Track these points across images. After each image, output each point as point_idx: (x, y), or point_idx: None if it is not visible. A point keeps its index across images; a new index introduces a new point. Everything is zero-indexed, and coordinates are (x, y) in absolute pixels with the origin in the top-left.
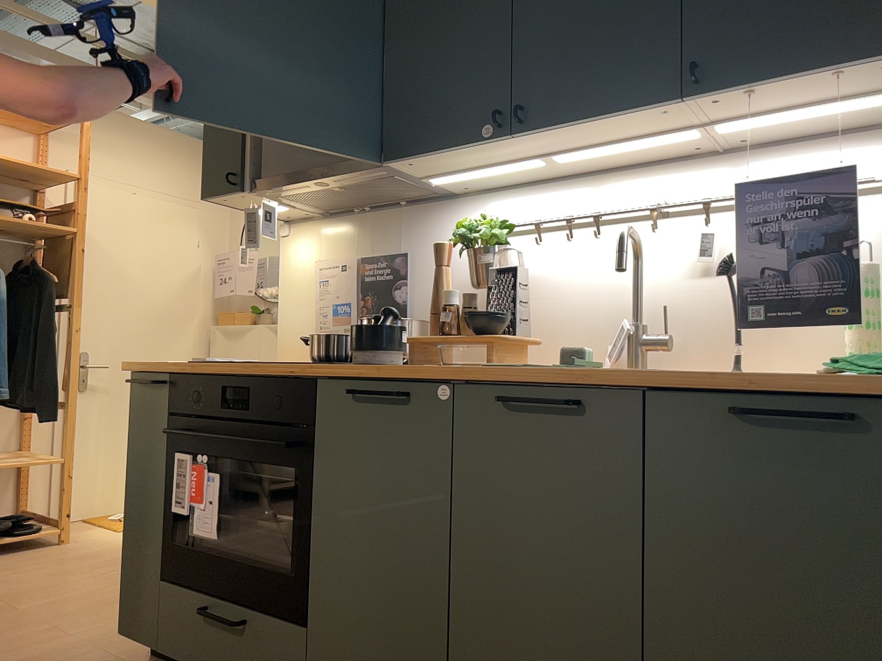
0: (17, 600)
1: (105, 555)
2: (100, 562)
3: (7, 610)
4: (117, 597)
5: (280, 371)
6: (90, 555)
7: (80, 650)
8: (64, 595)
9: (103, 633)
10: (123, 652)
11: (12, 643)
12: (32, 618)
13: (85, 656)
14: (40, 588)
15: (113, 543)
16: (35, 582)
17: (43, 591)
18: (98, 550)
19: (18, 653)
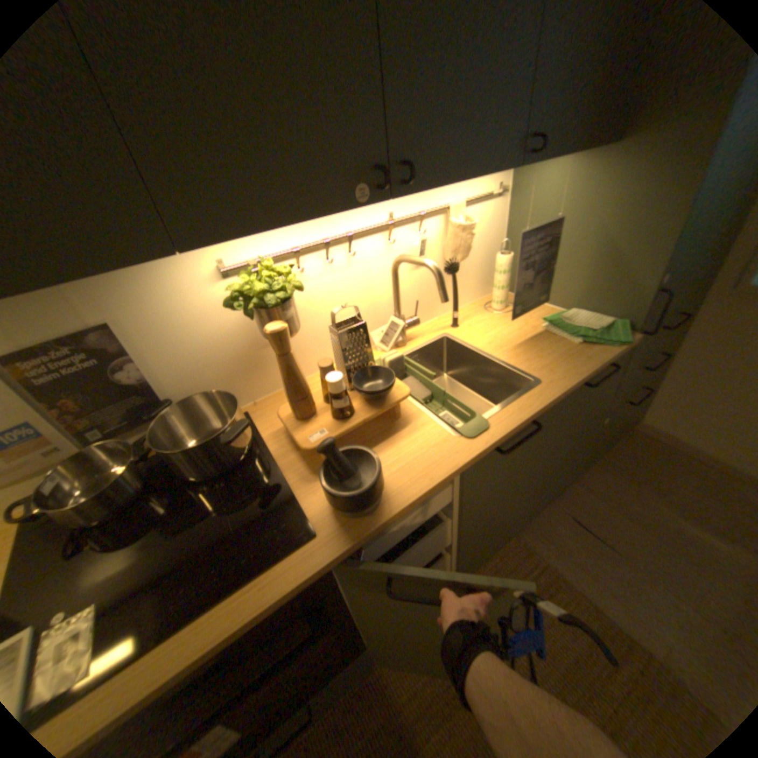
0: None
1: None
2: None
3: None
4: None
5: (264, 601)
6: None
7: None
8: None
9: None
10: None
11: None
12: None
13: None
14: None
15: None
16: None
17: None
18: None
19: None
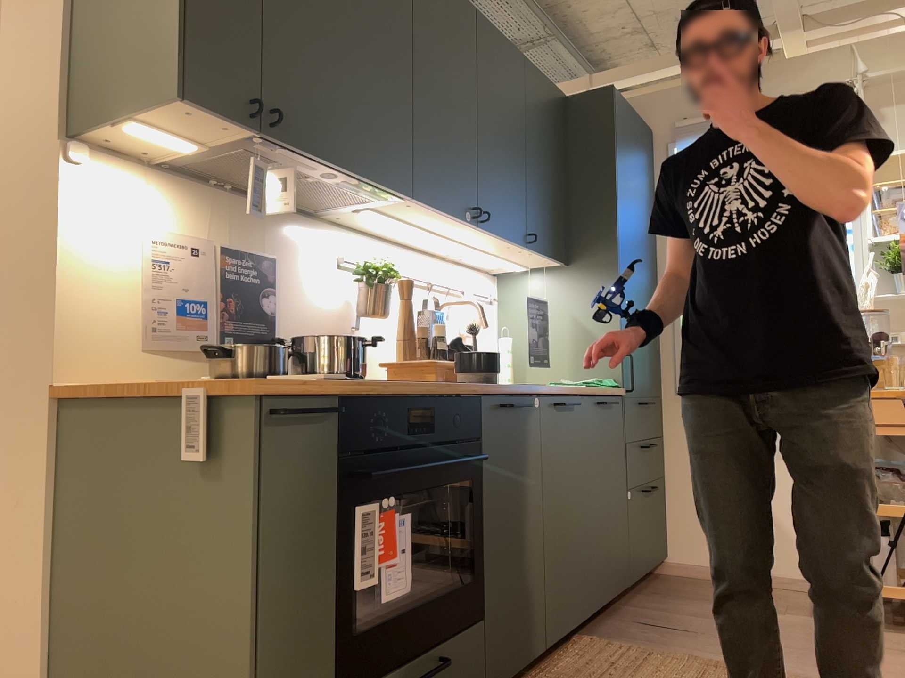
0: None
1: None
2: None
3: None
4: None
5: (453, 390)
6: None
7: None
8: None
9: None
10: None
11: None
12: None
13: None
14: None
15: None
16: None
17: None
18: None
19: None
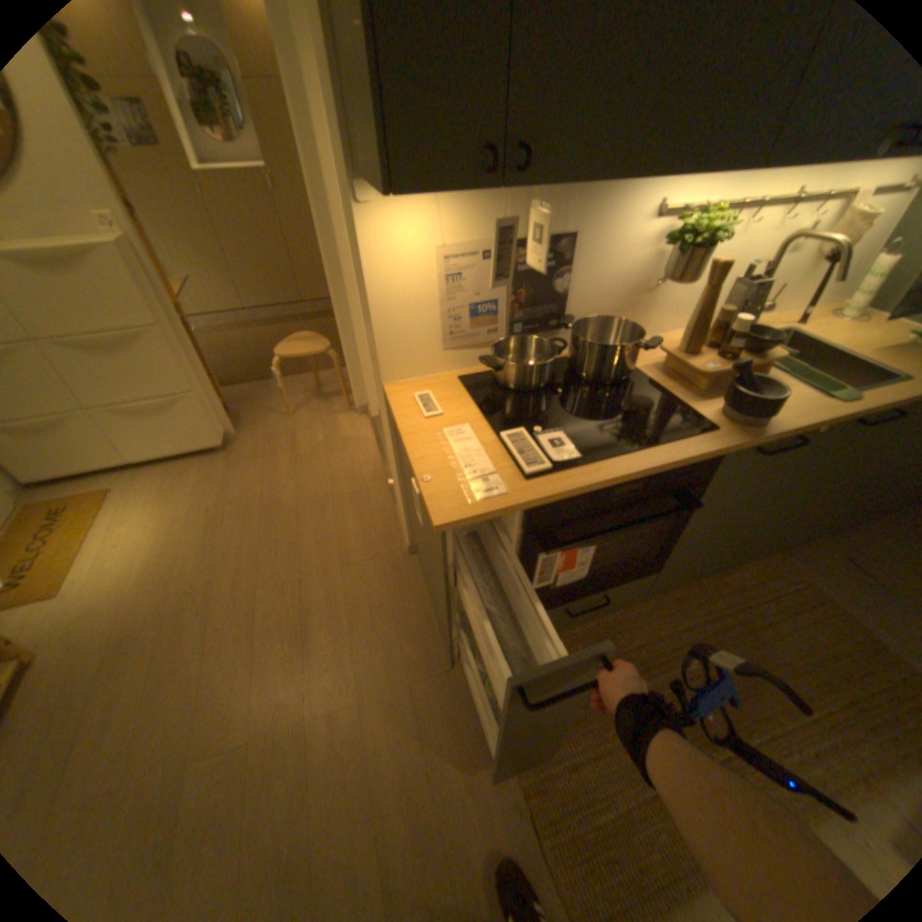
0: (208, 742)
1: (134, 630)
2: (154, 638)
3: (234, 756)
4: (287, 646)
5: (685, 455)
6: (115, 643)
7: (400, 700)
8: (237, 692)
9: (374, 675)
10: (427, 668)
11: (339, 759)
12: (284, 732)
13: (414, 698)
14: (189, 713)
15: (97, 612)
16: (159, 717)
17: (203, 711)
18: (109, 632)
19: (370, 754)
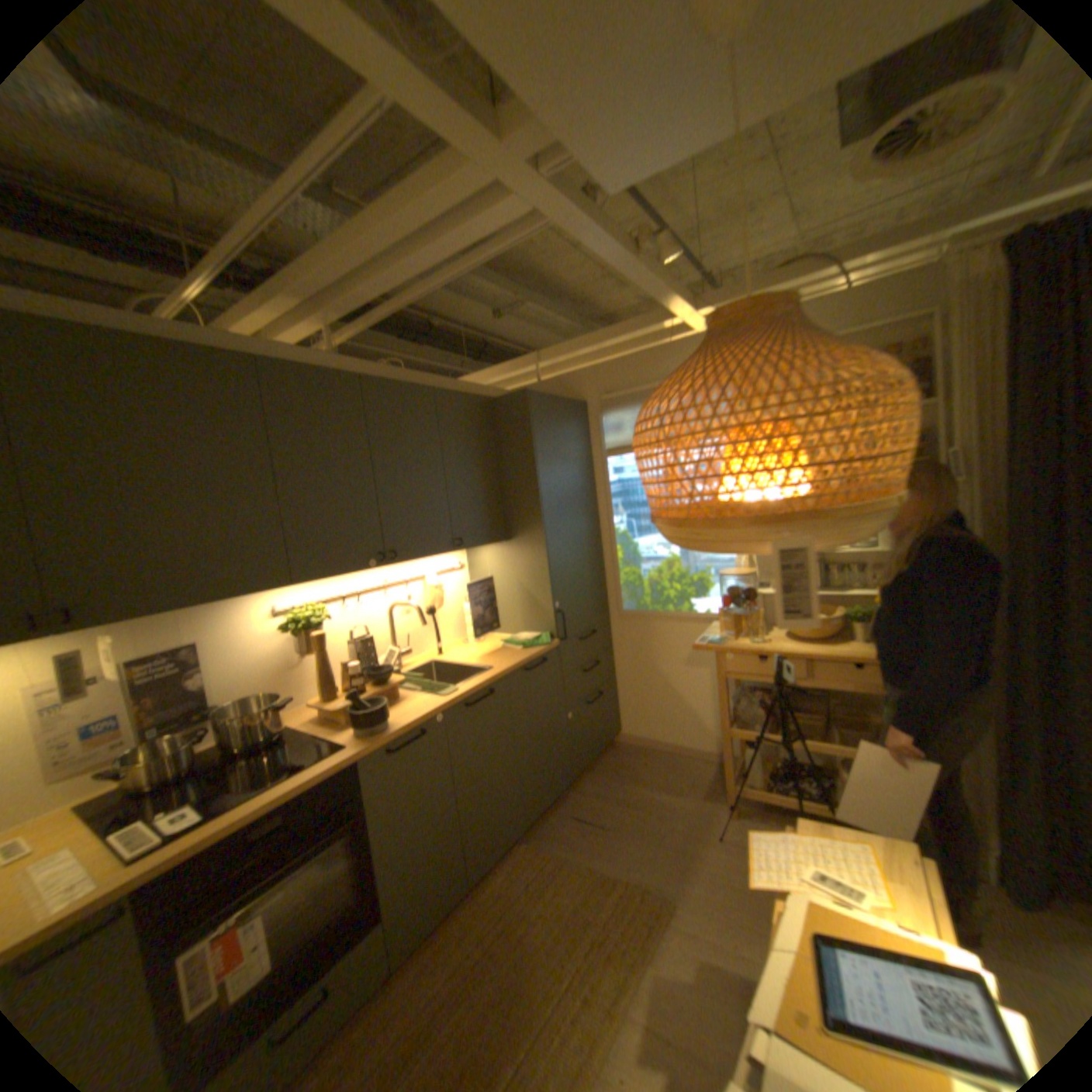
0: None
1: None
2: None
3: None
4: None
5: (314, 779)
6: None
7: None
8: None
9: None
10: None
11: None
12: None
13: None
14: None
15: None
16: None
17: None
18: None
19: None
